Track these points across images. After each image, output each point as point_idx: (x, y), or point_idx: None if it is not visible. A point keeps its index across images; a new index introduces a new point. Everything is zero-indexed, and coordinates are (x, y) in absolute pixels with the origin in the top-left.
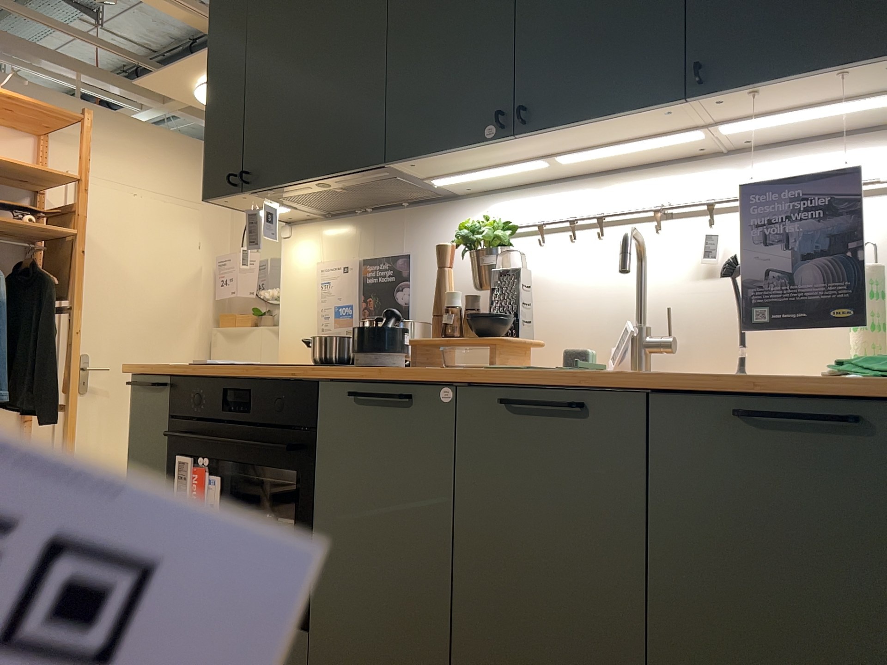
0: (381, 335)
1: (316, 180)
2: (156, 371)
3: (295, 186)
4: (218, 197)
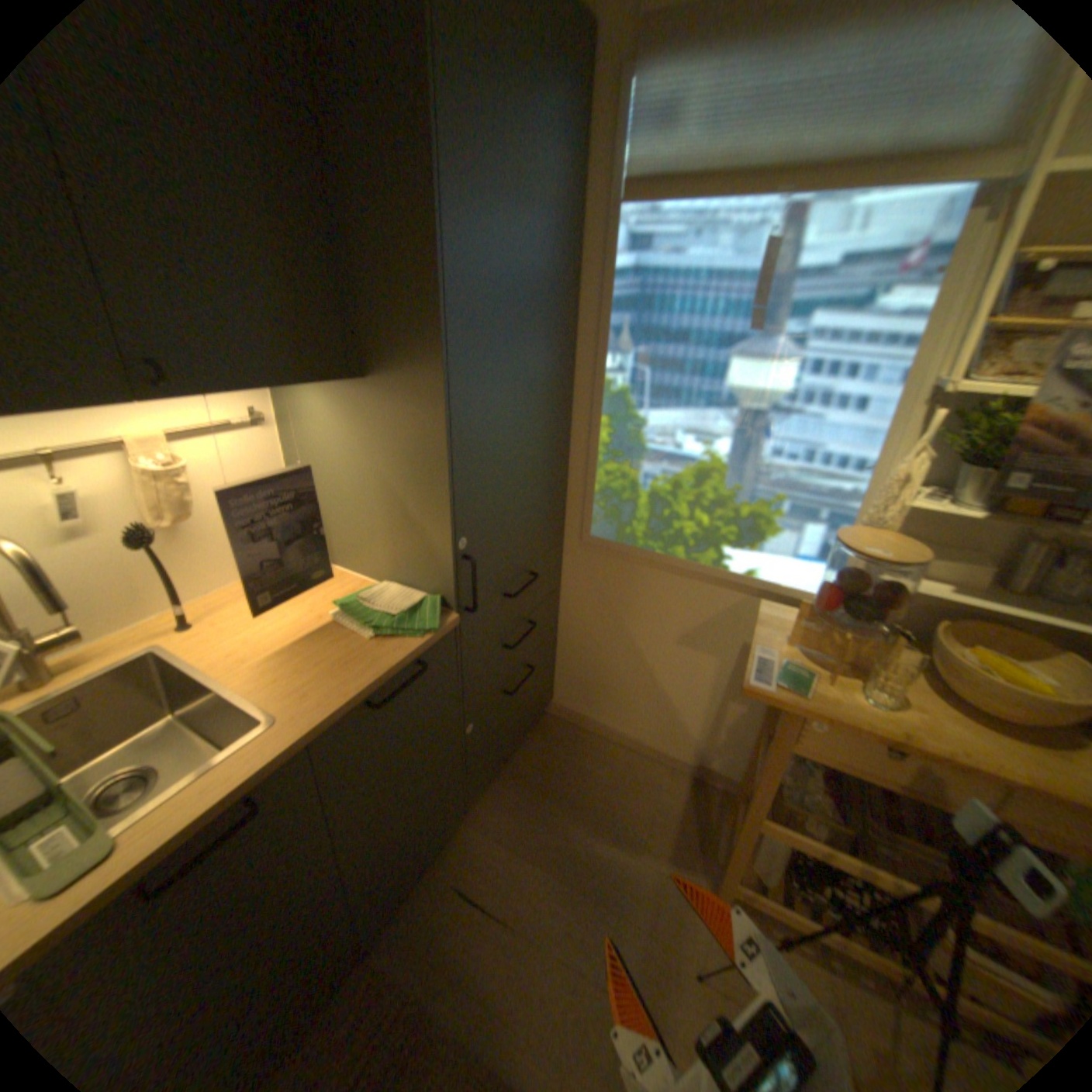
0: None
1: None
2: None
3: None
4: None
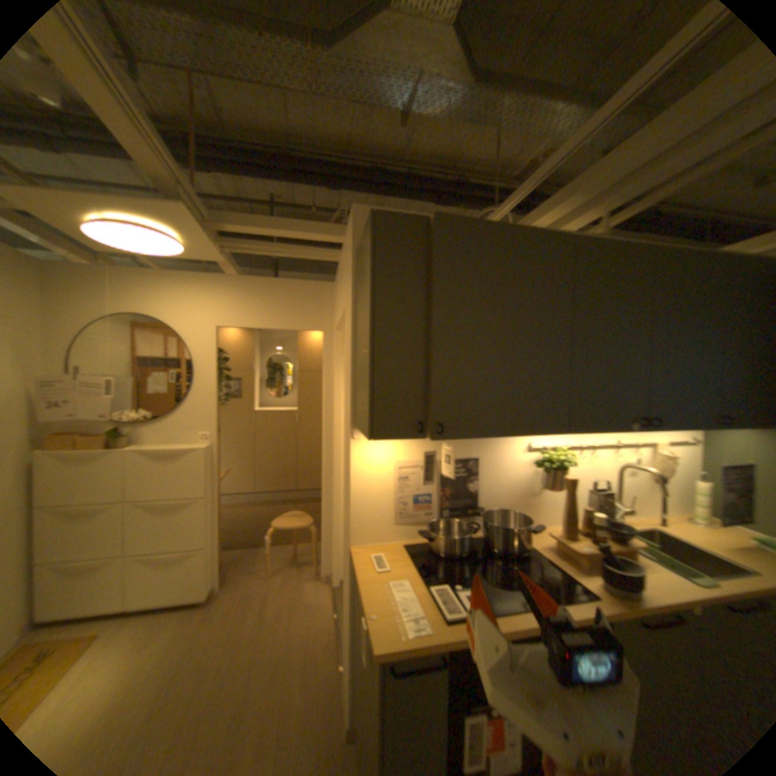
0: (641, 575)
1: (501, 435)
2: (434, 651)
3: (479, 435)
4: (388, 436)
